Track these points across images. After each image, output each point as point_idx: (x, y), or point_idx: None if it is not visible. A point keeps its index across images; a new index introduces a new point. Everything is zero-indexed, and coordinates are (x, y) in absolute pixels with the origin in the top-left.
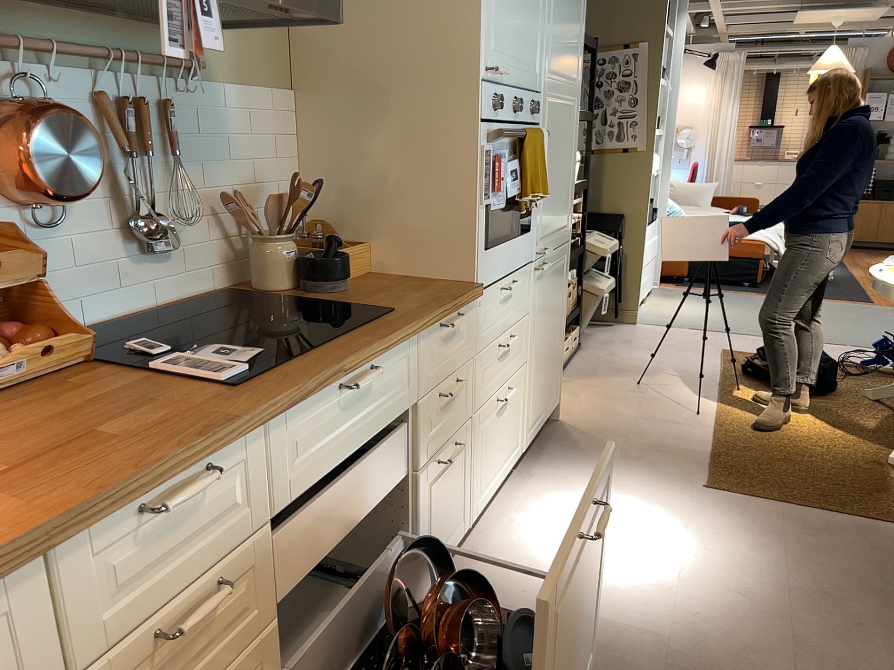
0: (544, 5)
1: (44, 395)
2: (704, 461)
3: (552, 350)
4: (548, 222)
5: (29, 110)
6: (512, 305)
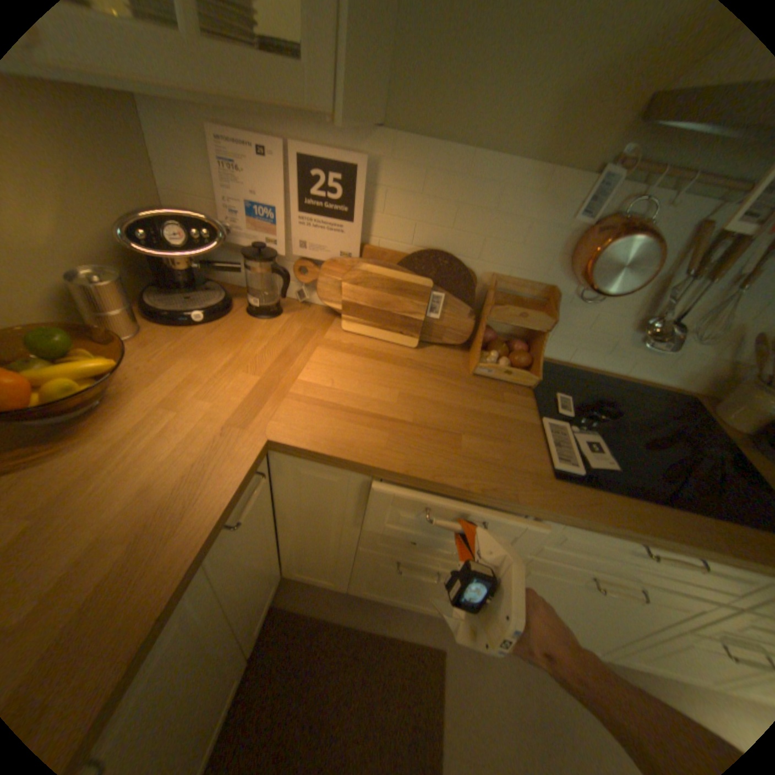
0: None
1: (487, 394)
2: None
3: None
4: None
5: (635, 223)
6: None
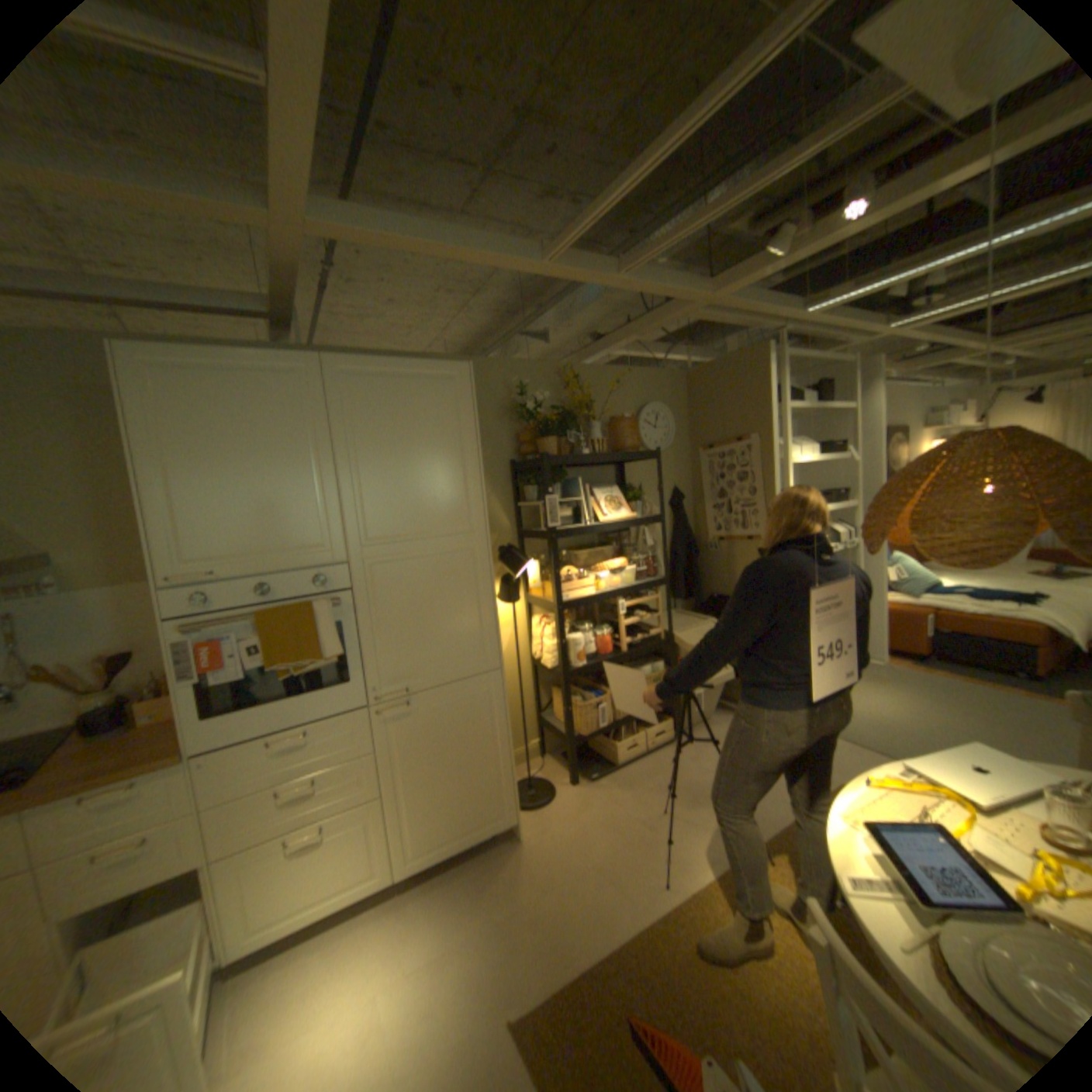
0: (328, 492)
1: None
2: (569, 979)
3: (468, 779)
4: (407, 666)
5: None
6: (307, 755)
